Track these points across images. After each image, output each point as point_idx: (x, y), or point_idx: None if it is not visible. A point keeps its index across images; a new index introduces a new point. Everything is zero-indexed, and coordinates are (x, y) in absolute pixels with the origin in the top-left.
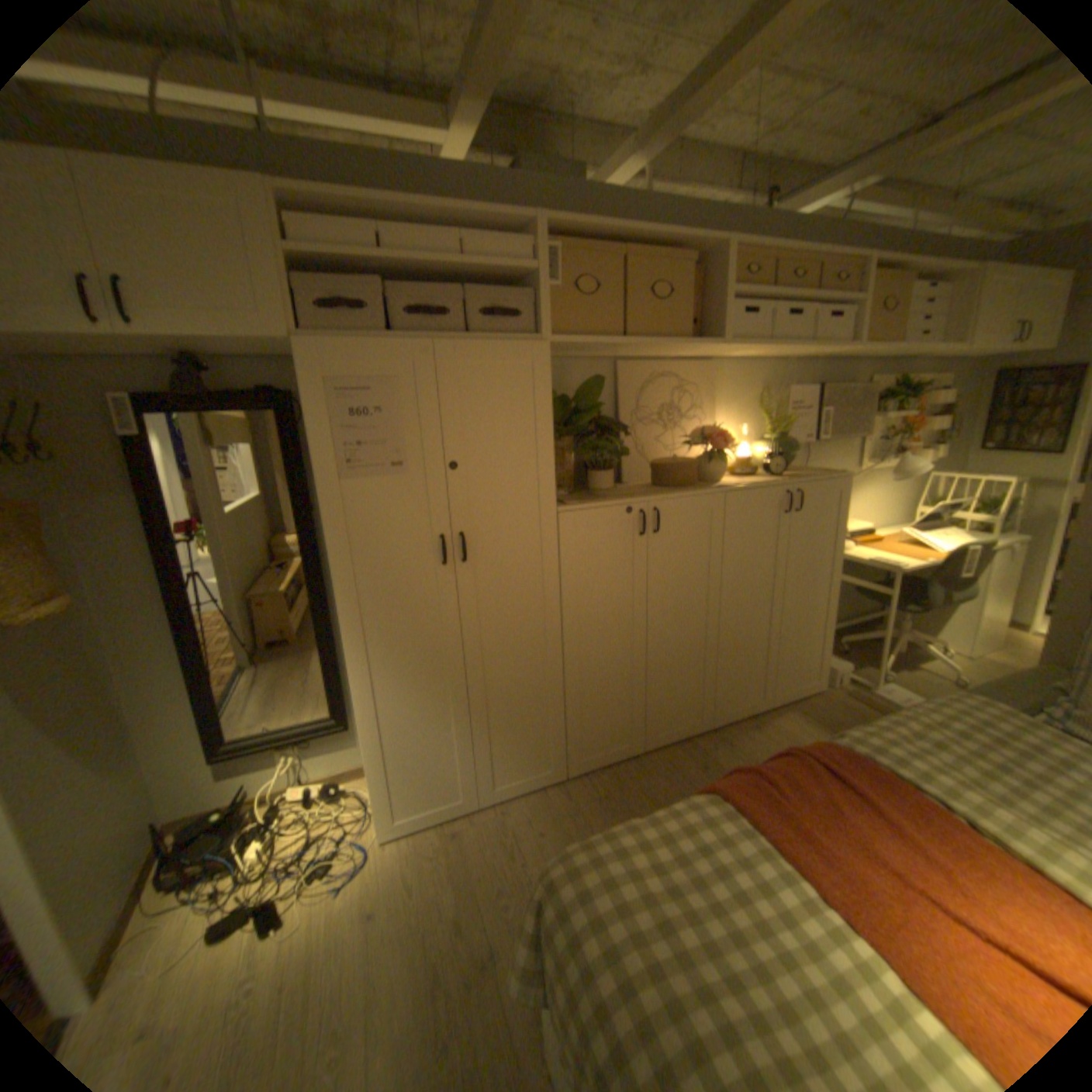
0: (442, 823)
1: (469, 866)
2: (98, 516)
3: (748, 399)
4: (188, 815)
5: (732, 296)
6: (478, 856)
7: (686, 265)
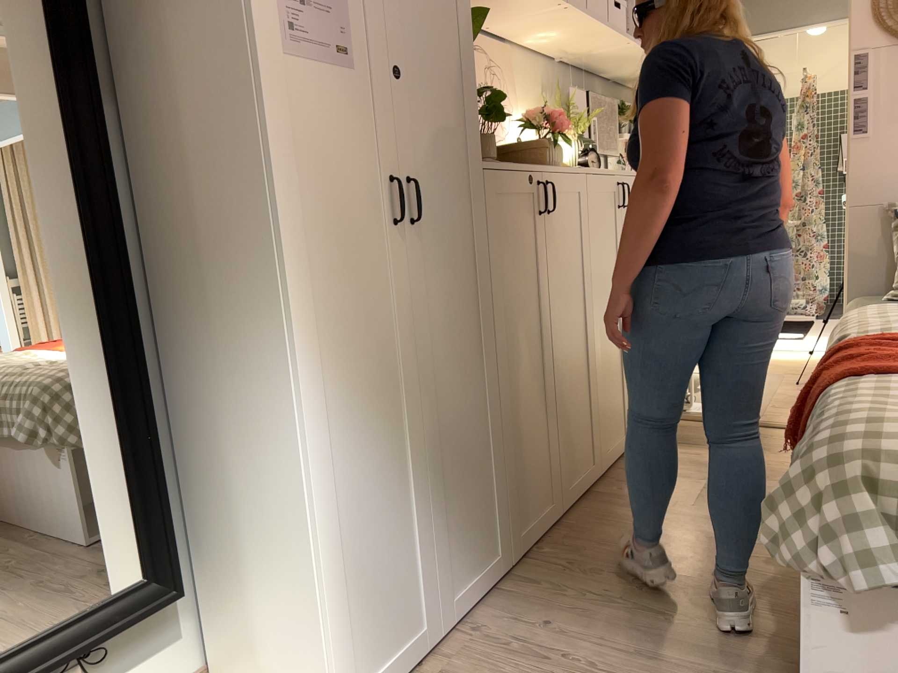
0: None
1: None
2: None
3: (534, 98)
4: None
5: None
6: None
7: None
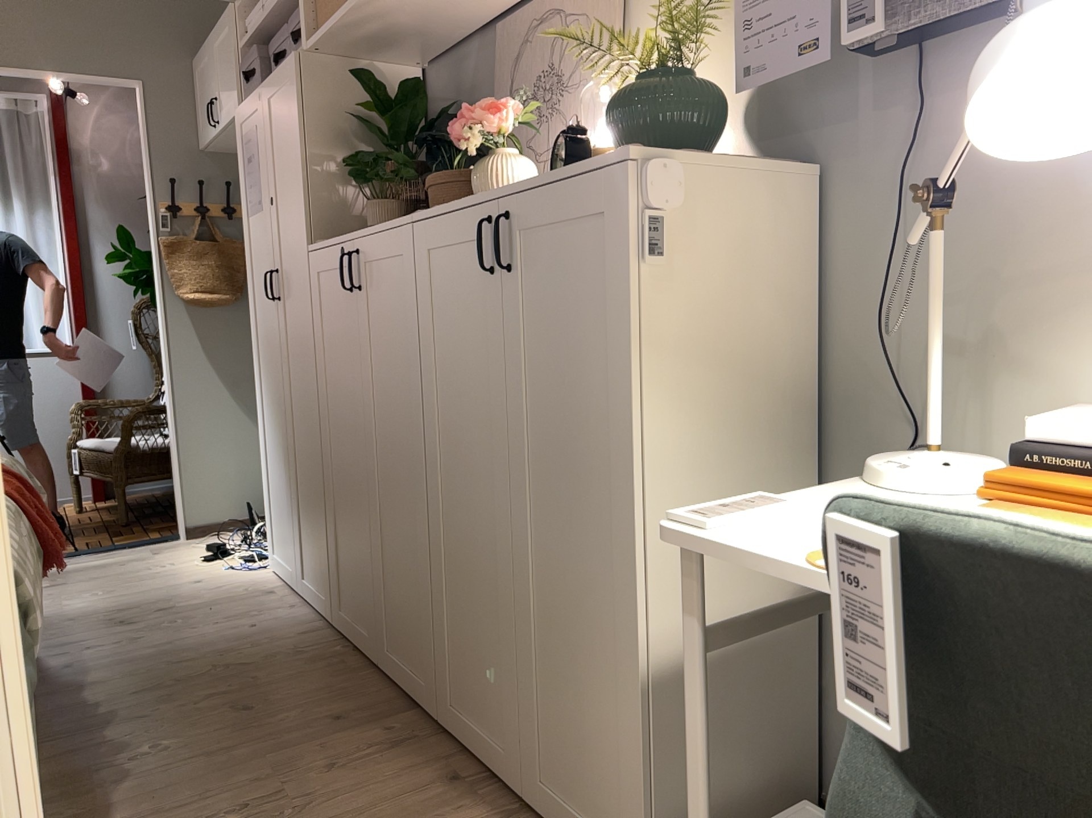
0: (288, 585)
1: (227, 603)
2: None
3: None
4: None
5: None
6: (238, 605)
7: None
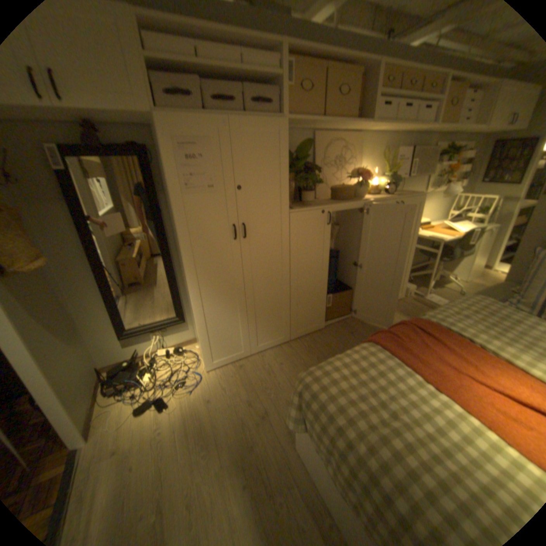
0: (234, 361)
1: (250, 378)
2: (46, 215)
3: (378, 153)
4: (110, 363)
5: (379, 94)
6: (253, 373)
7: (356, 75)
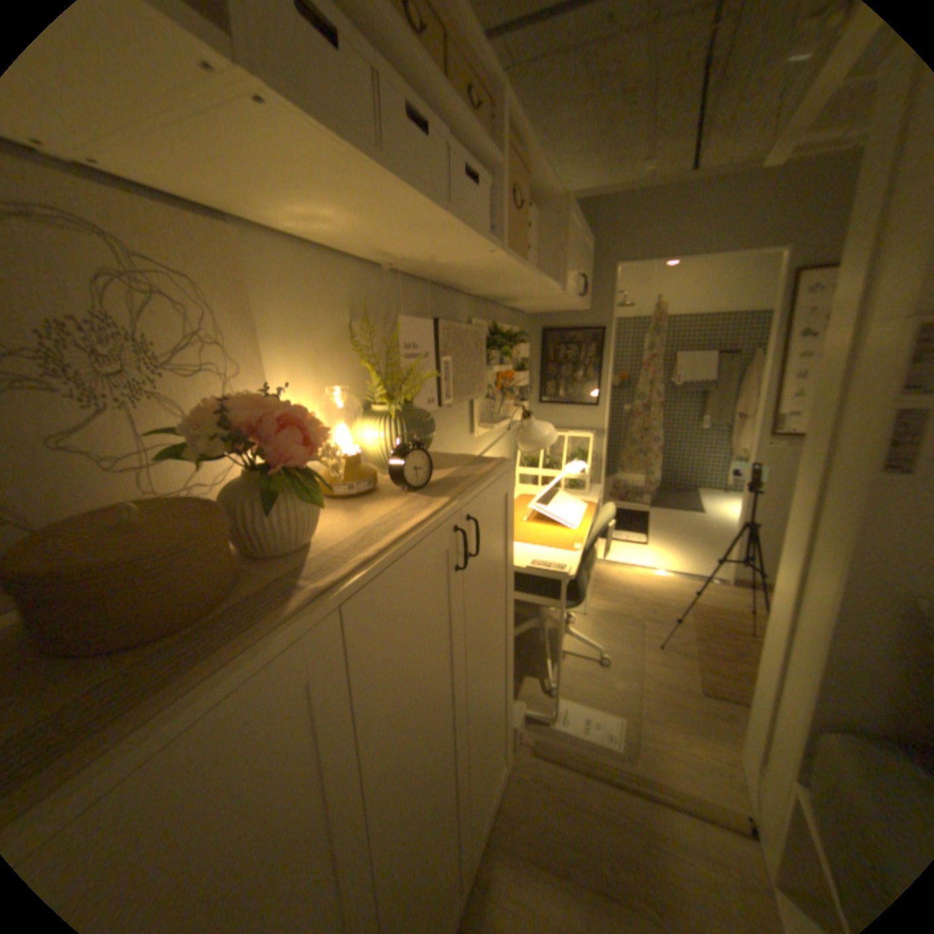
0: None
1: None
2: None
3: (328, 329)
4: None
5: None
6: None
7: None
